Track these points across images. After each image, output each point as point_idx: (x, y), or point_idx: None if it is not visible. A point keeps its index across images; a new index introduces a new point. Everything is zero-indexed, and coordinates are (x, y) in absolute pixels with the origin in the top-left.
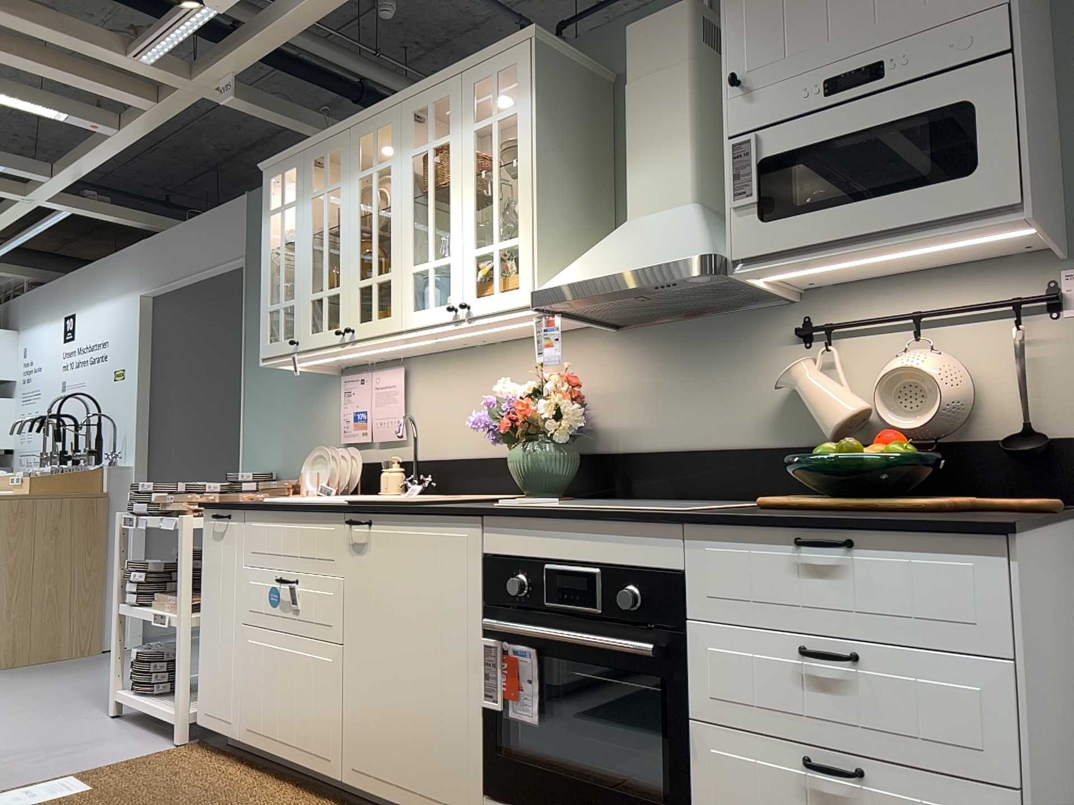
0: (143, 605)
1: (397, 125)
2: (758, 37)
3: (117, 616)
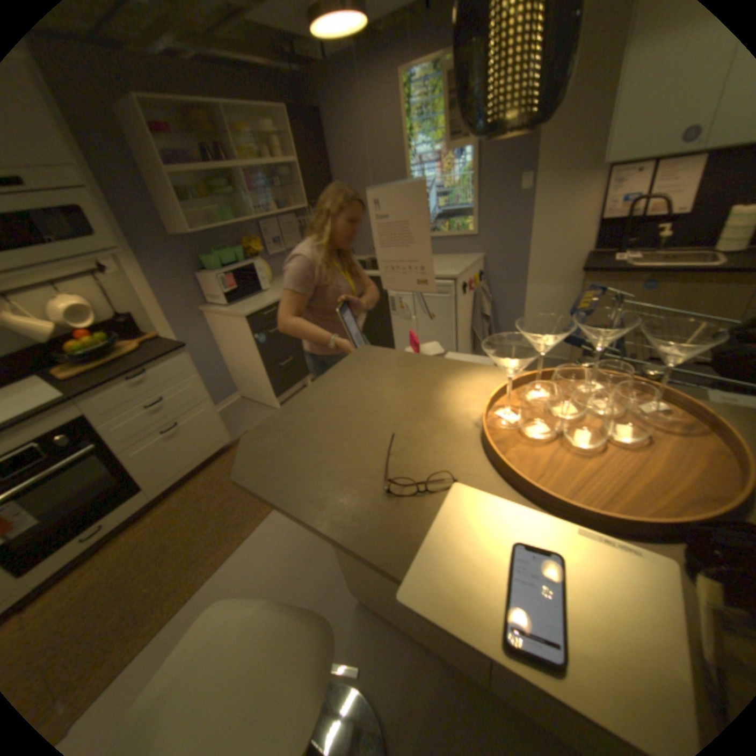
0: None
1: None
2: None
3: None
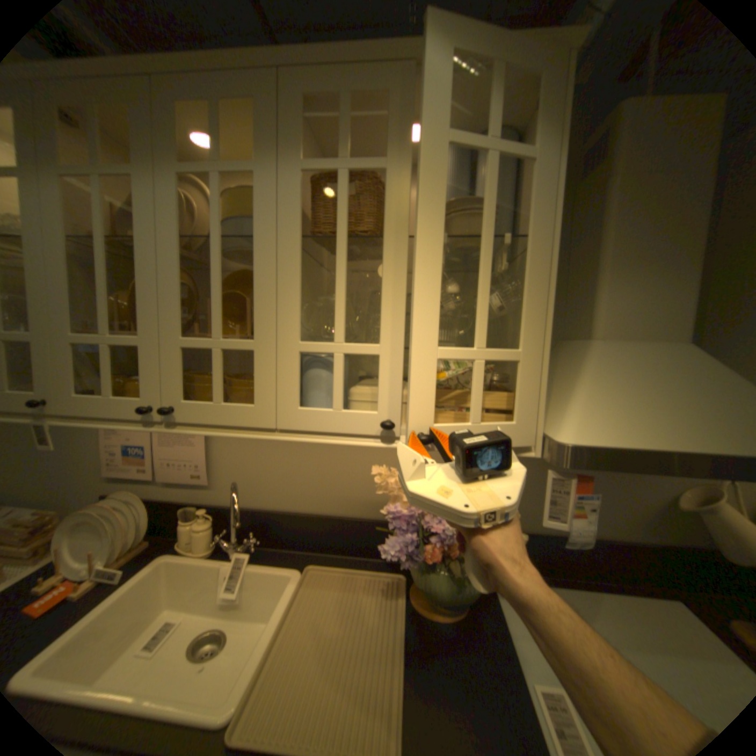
0: None
1: (266, 101)
2: None
3: None
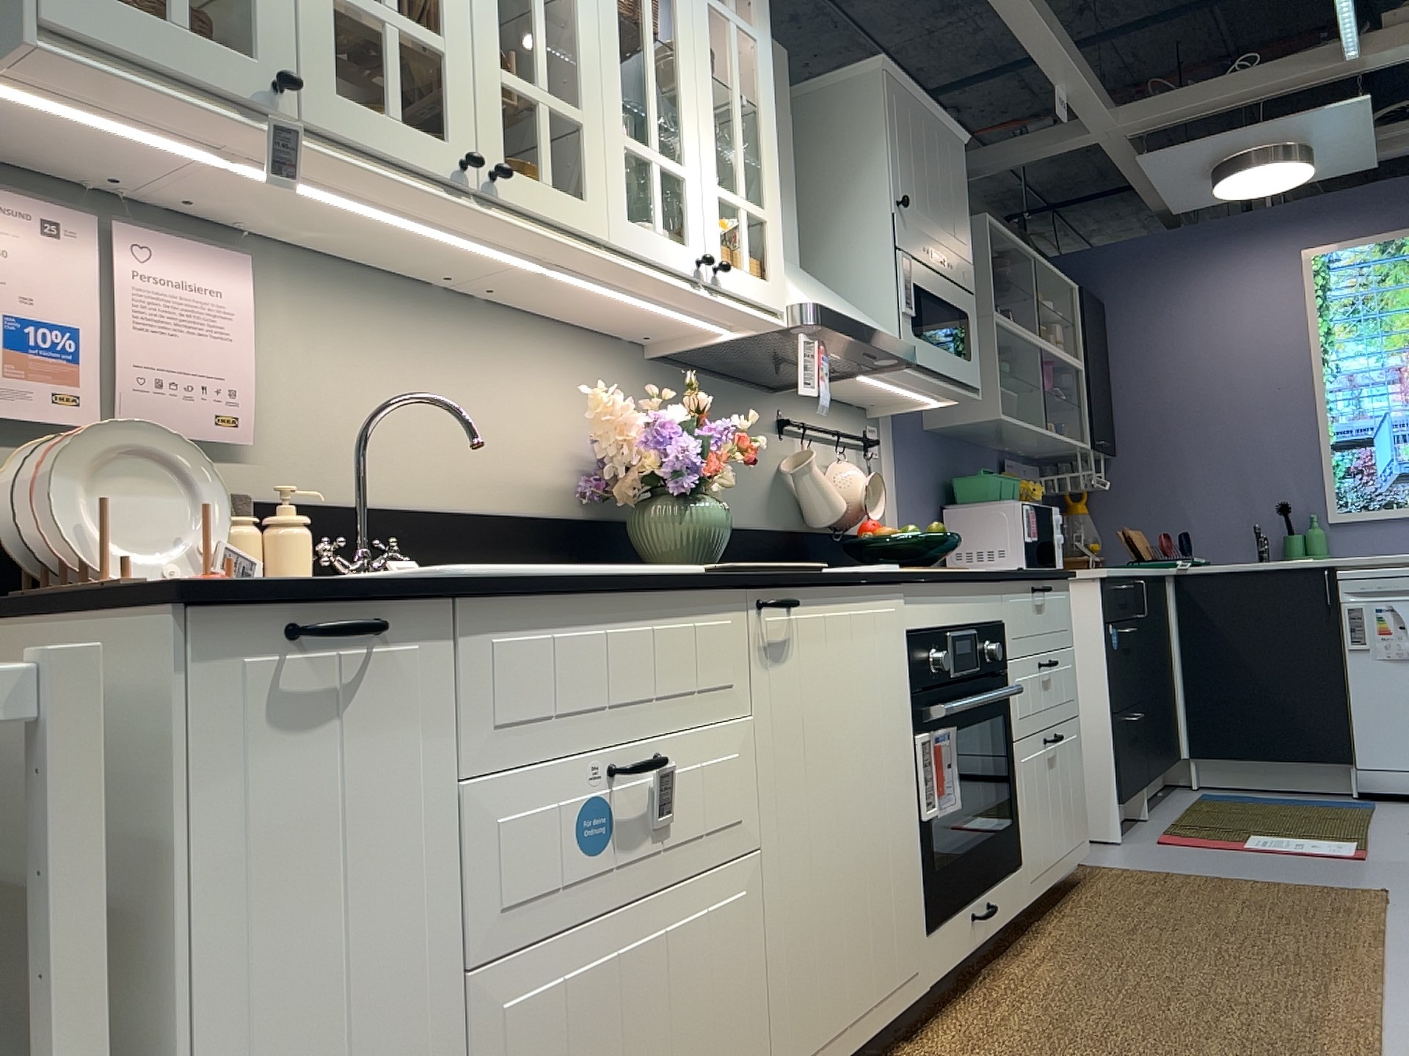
0: None
1: None
2: (907, 179)
3: None
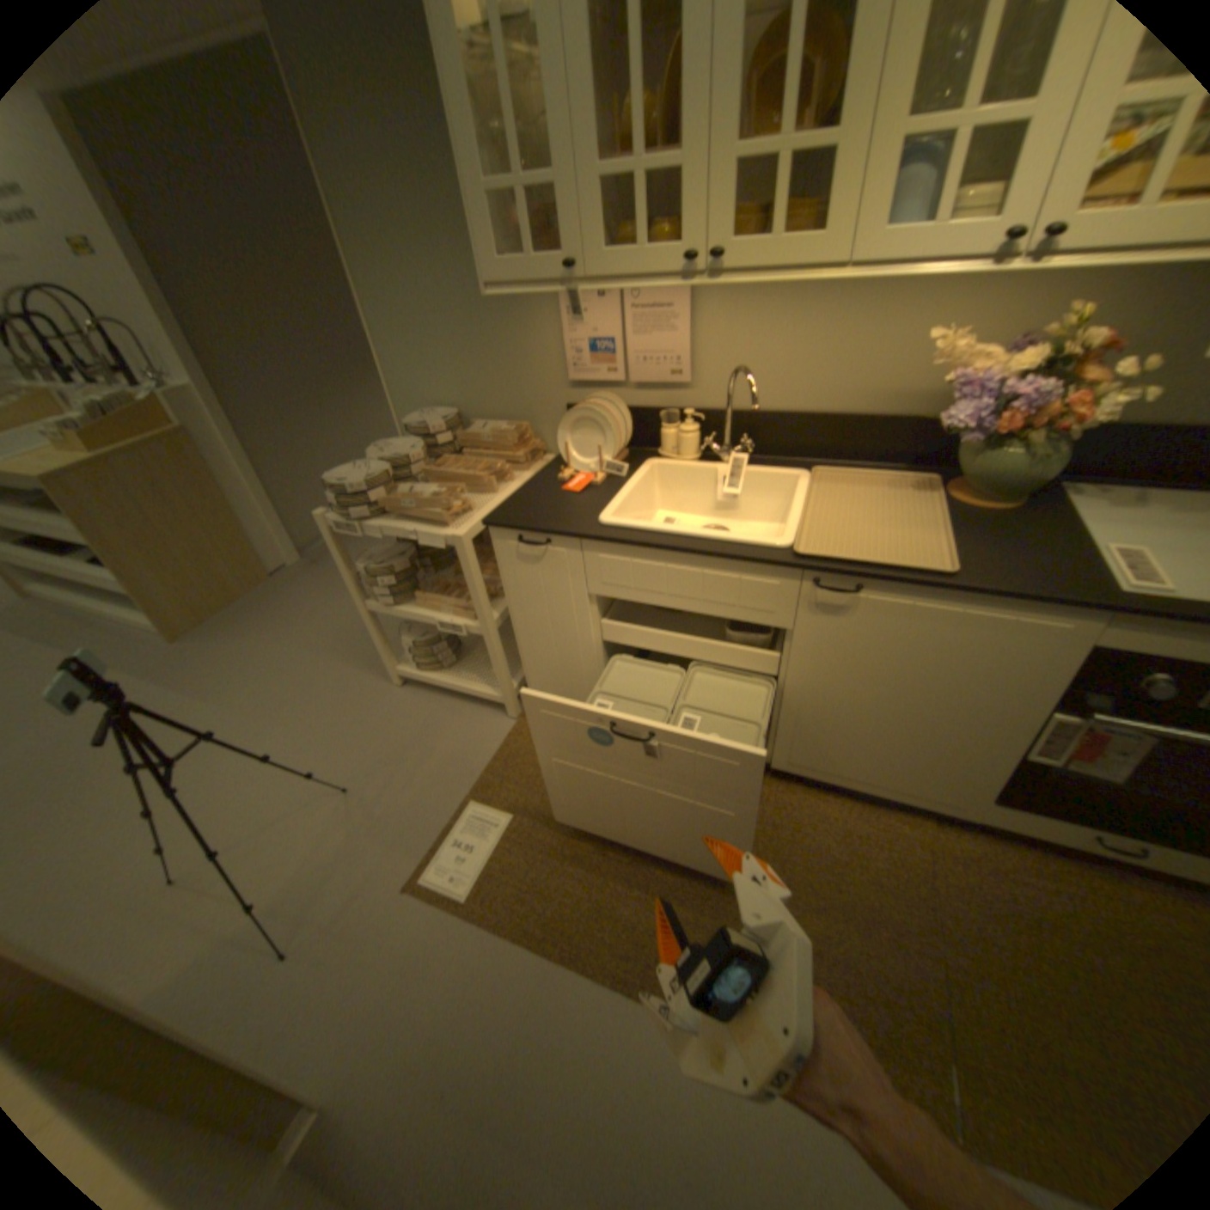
0: (398, 604)
1: None
2: None
3: (366, 615)
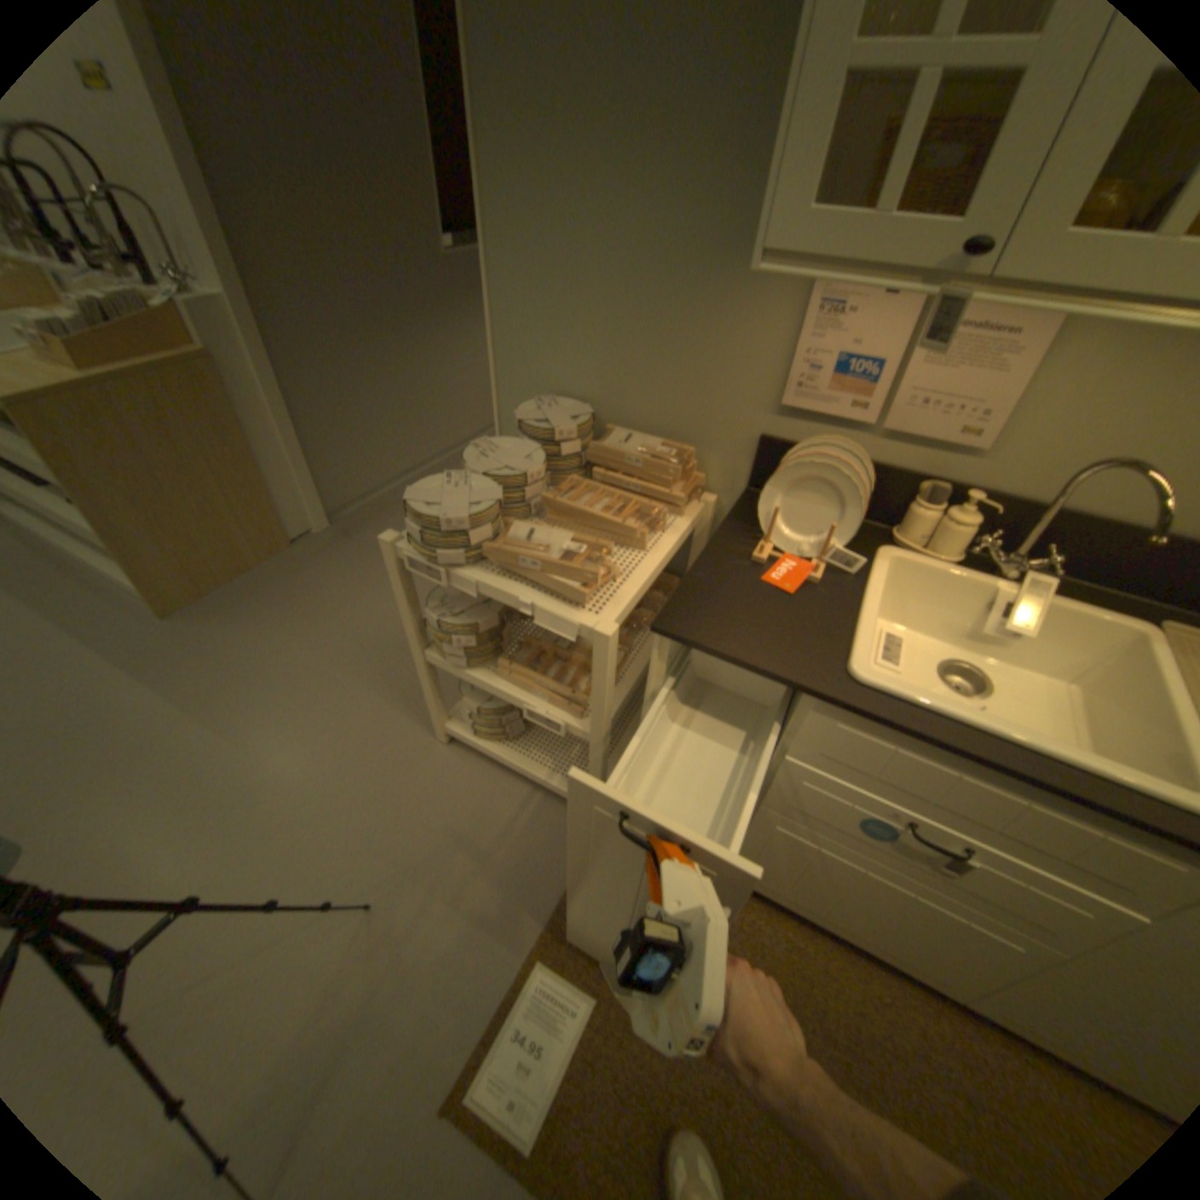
0: (471, 663)
1: None
2: None
3: (422, 665)
